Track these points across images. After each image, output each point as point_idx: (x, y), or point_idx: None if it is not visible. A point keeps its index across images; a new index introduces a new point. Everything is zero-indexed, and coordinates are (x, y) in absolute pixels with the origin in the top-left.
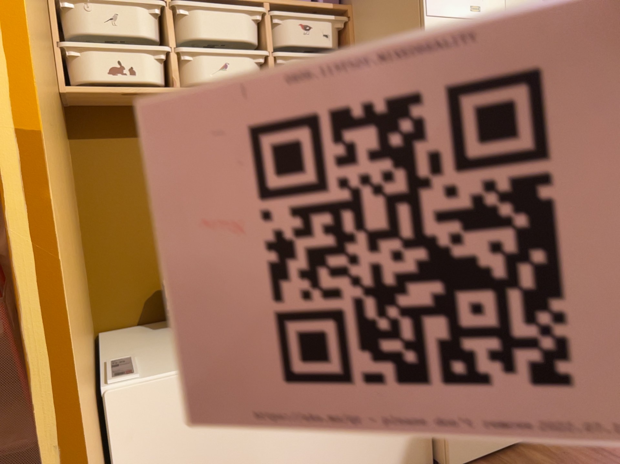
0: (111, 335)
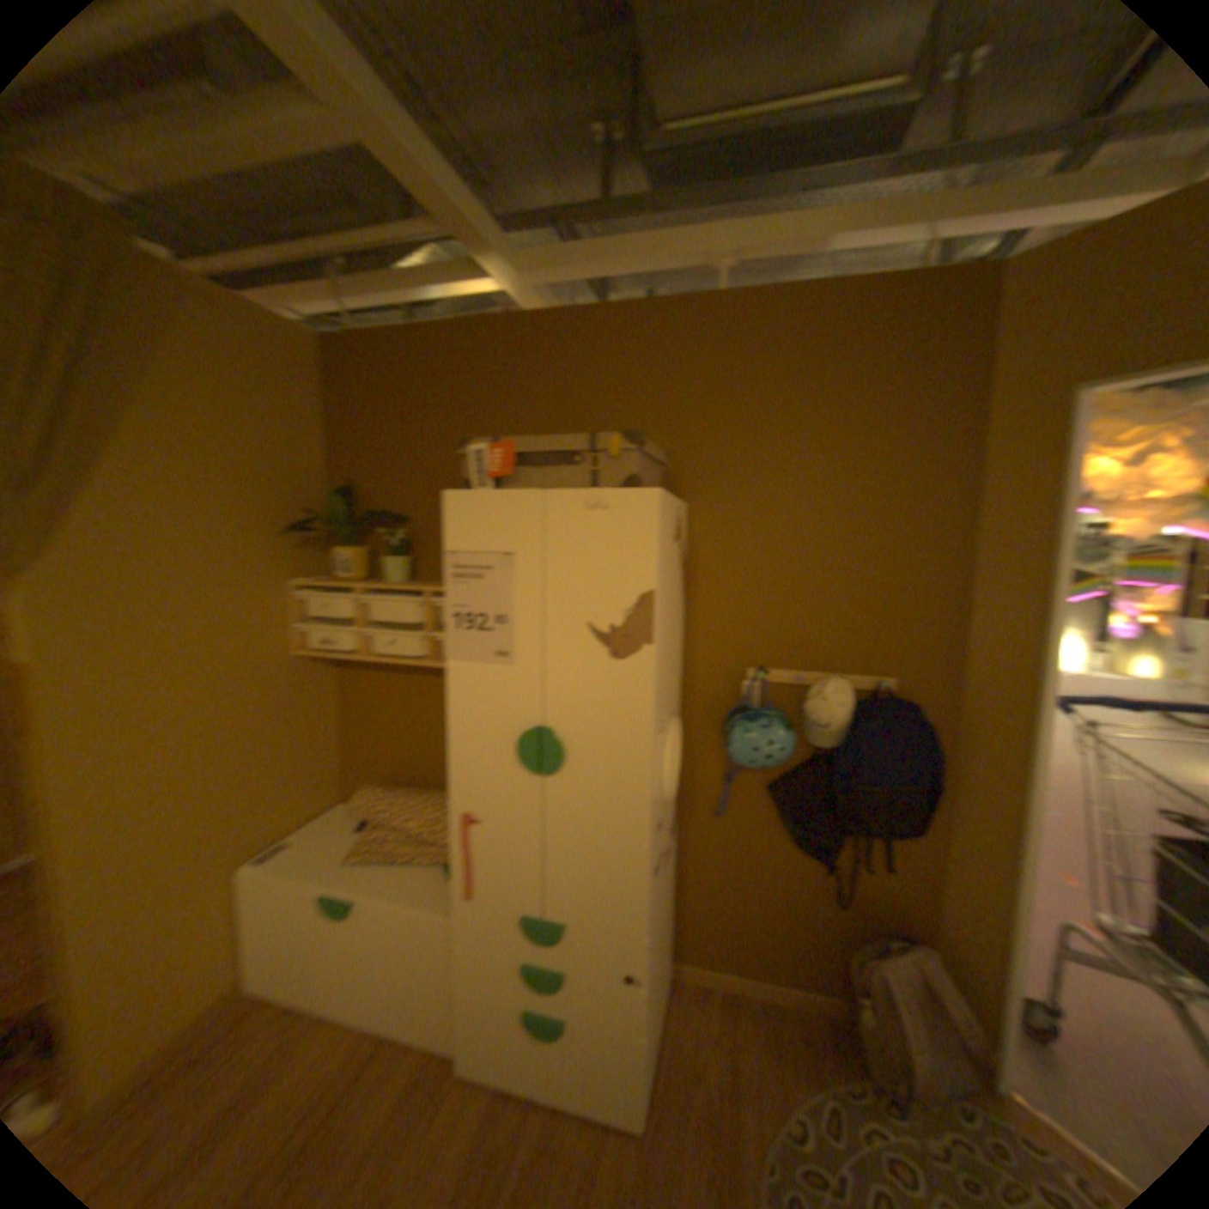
0: (336, 811)
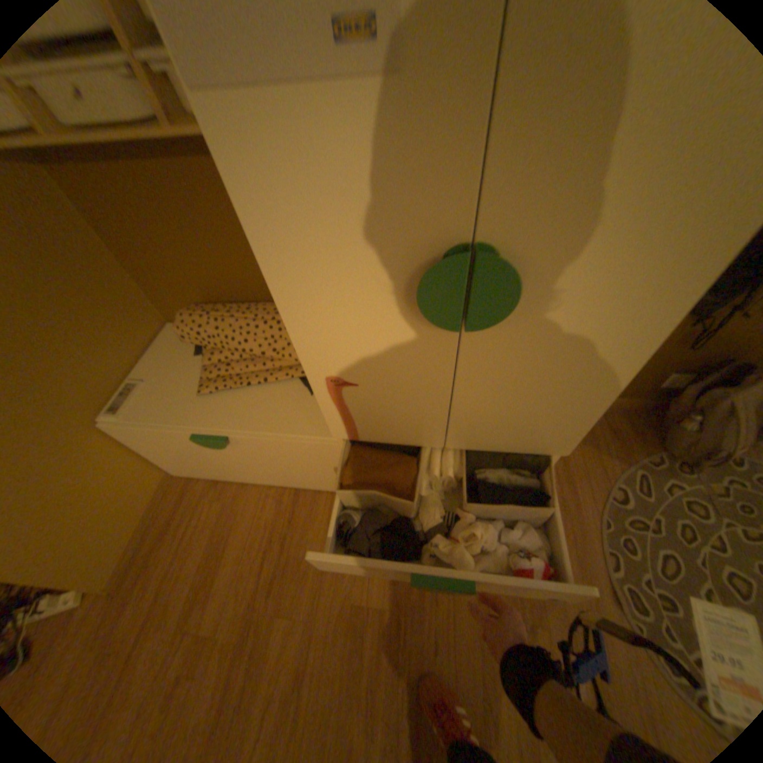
0: (167, 330)
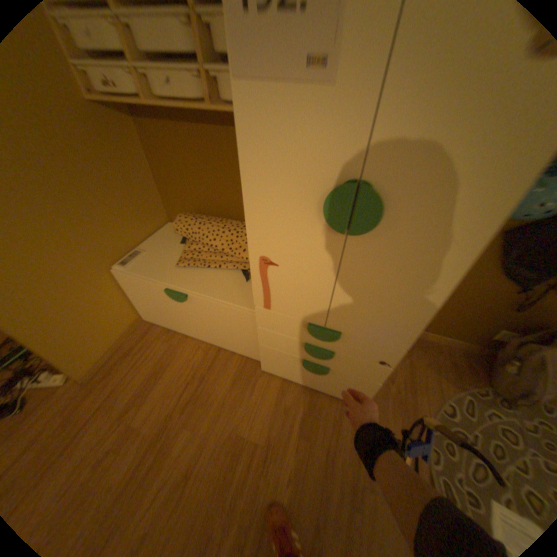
0: (169, 226)
